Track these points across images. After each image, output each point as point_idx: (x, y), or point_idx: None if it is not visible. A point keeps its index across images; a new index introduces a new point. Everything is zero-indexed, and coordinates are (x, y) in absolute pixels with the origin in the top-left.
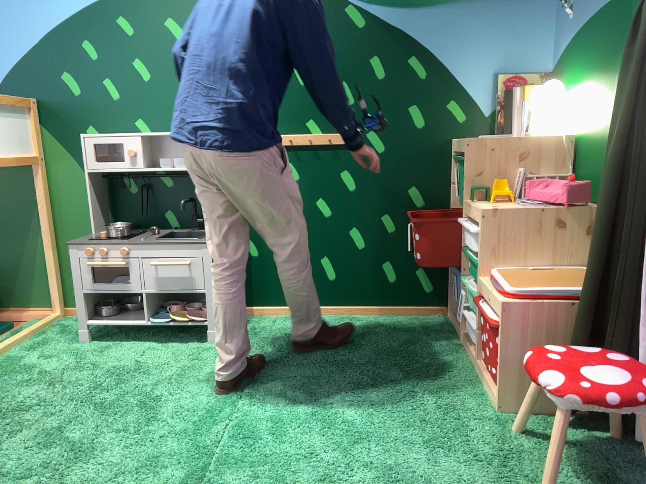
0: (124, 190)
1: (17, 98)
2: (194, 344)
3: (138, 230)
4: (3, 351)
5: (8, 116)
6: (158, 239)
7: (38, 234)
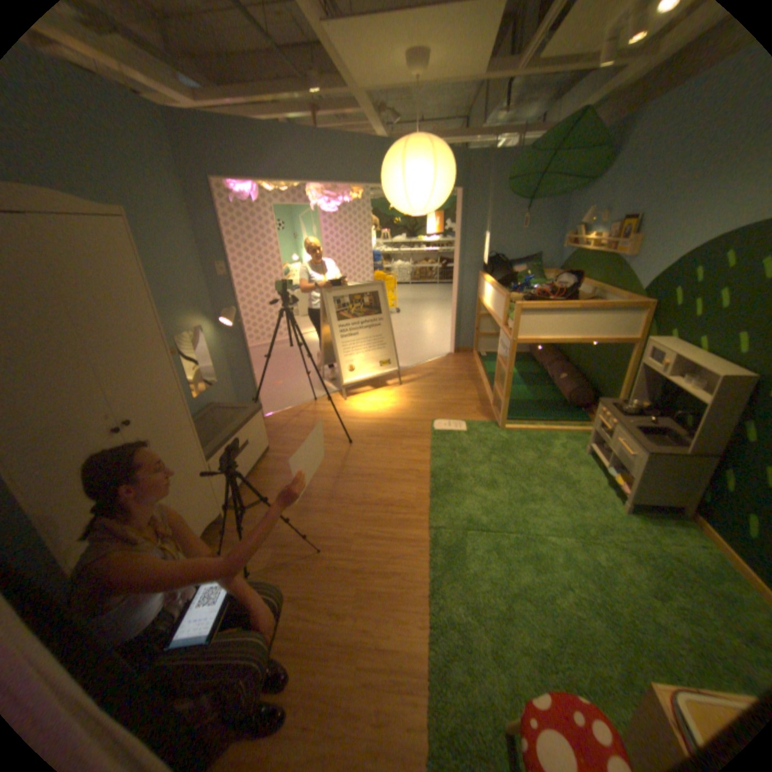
0: (670, 383)
1: (648, 298)
2: (618, 503)
3: (662, 413)
4: (558, 431)
5: (638, 308)
6: (638, 428)
7: (625, 382)
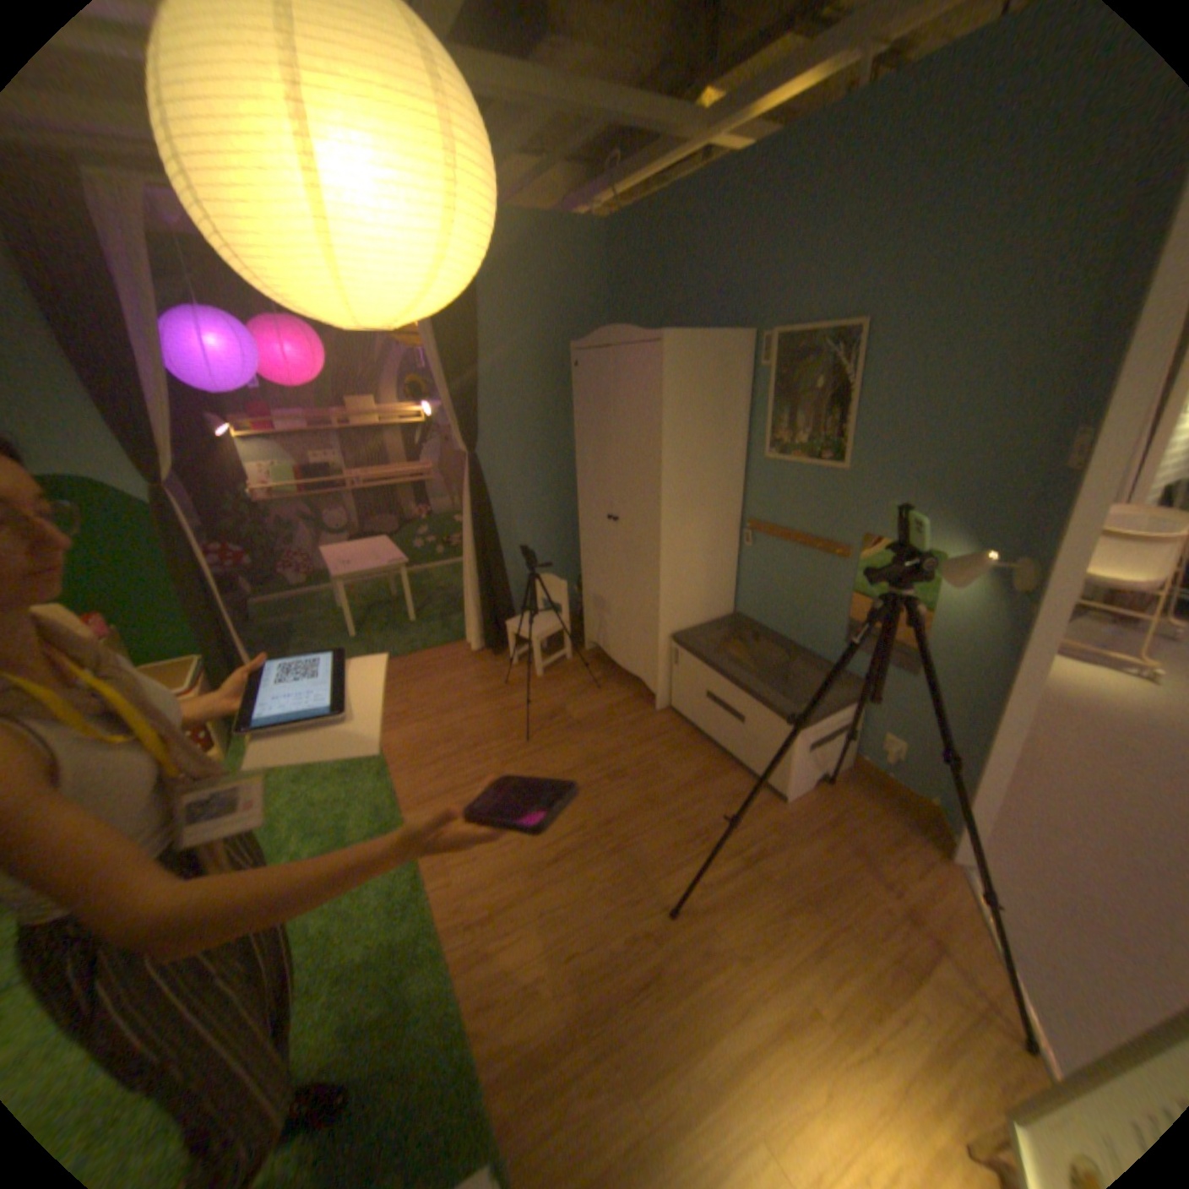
0: None
1: None
2: None
3: None
4: None
5: None
6: None
7: None
